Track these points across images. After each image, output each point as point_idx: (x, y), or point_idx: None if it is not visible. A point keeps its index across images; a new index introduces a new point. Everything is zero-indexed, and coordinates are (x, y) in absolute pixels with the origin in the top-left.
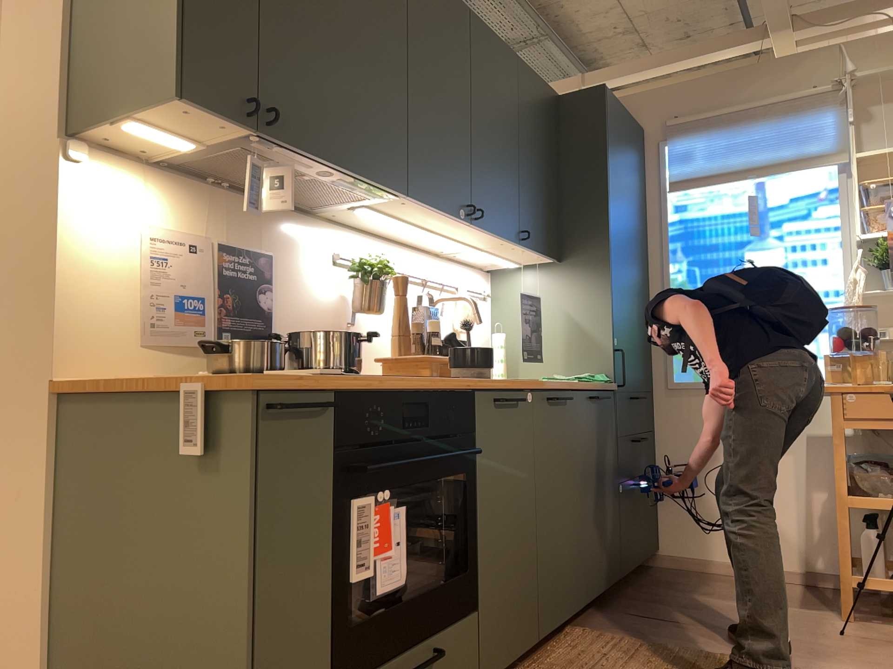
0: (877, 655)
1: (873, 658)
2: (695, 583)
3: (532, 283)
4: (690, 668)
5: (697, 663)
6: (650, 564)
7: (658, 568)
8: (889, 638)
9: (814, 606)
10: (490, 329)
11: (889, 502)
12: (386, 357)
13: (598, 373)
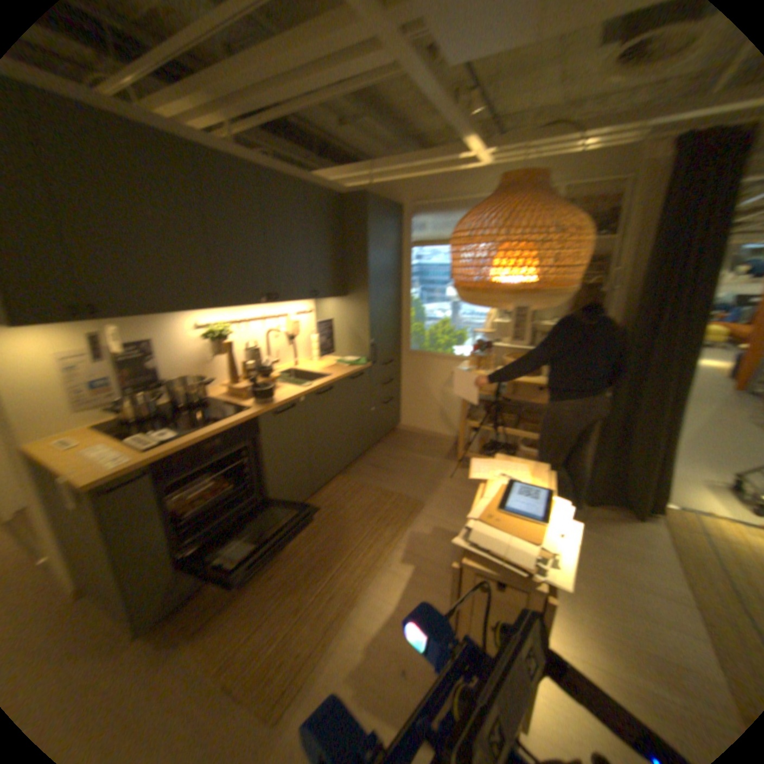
0: (456, 492)
1: (453, 495)
2: (406, 443)
3: (330, 307)
4: (373, 503)
5: (378, 500)
6: (394, 429)
7: (397, 431)
8: (467, 481)
9: (448, 459)
10: (310, 331)
11: (479, 426)
12: (223, 385)
13: (360, 358)
